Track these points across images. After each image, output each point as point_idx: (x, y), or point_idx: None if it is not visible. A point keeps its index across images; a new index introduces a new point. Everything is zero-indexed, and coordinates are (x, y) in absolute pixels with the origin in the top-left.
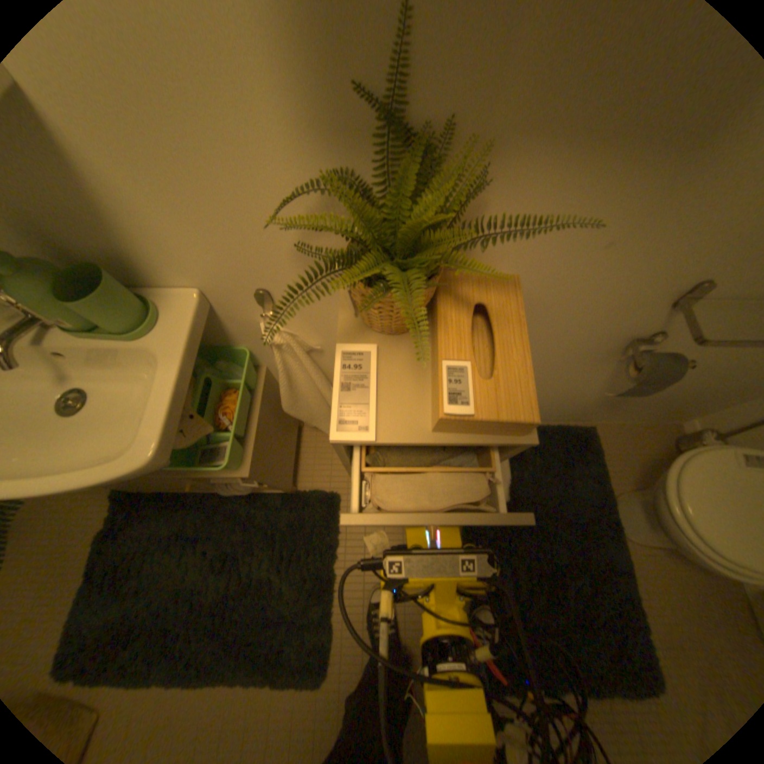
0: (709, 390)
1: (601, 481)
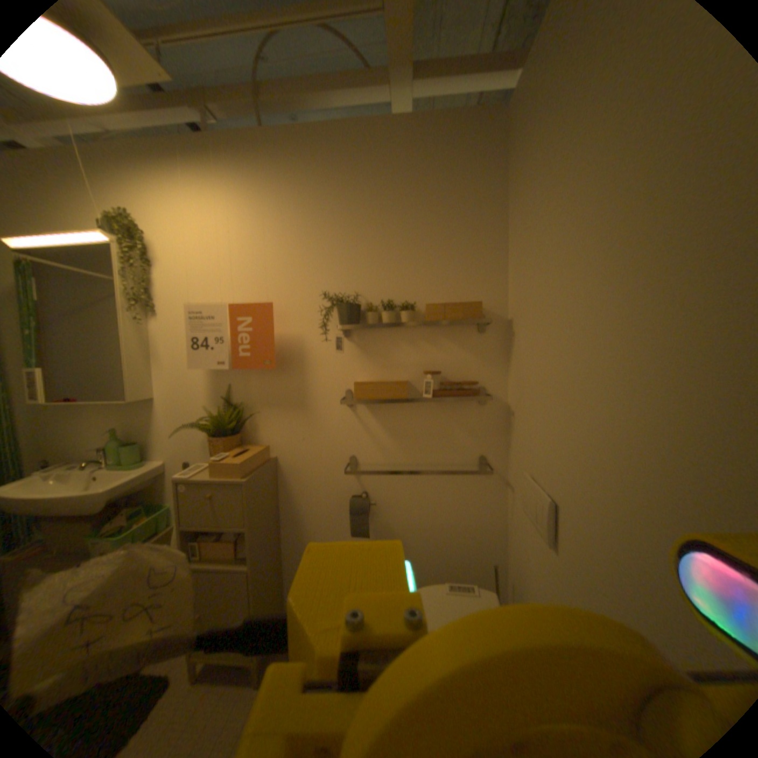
0: (457, 564)
1: None
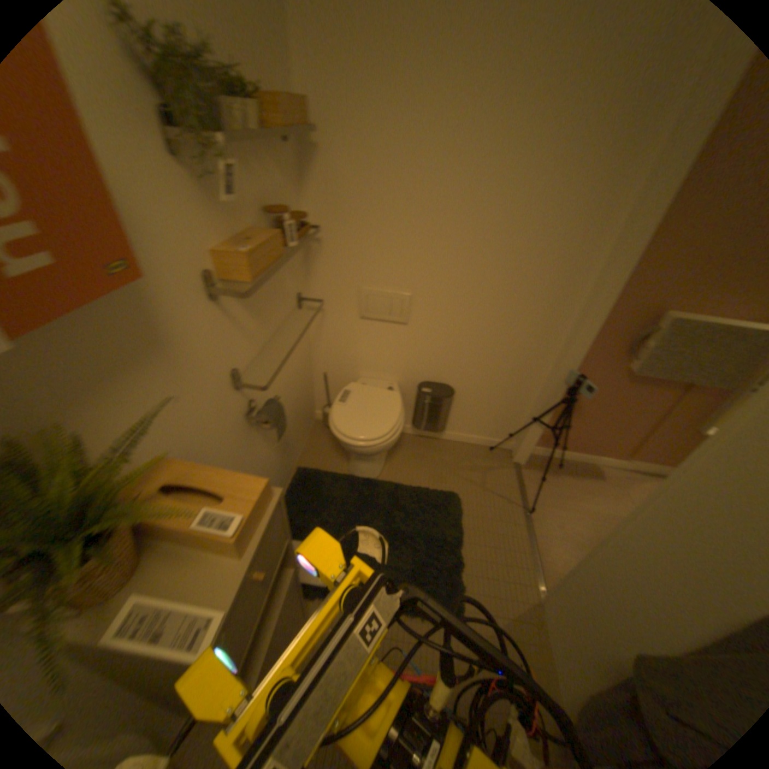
0: (299, 398)
1: (335, 479)
